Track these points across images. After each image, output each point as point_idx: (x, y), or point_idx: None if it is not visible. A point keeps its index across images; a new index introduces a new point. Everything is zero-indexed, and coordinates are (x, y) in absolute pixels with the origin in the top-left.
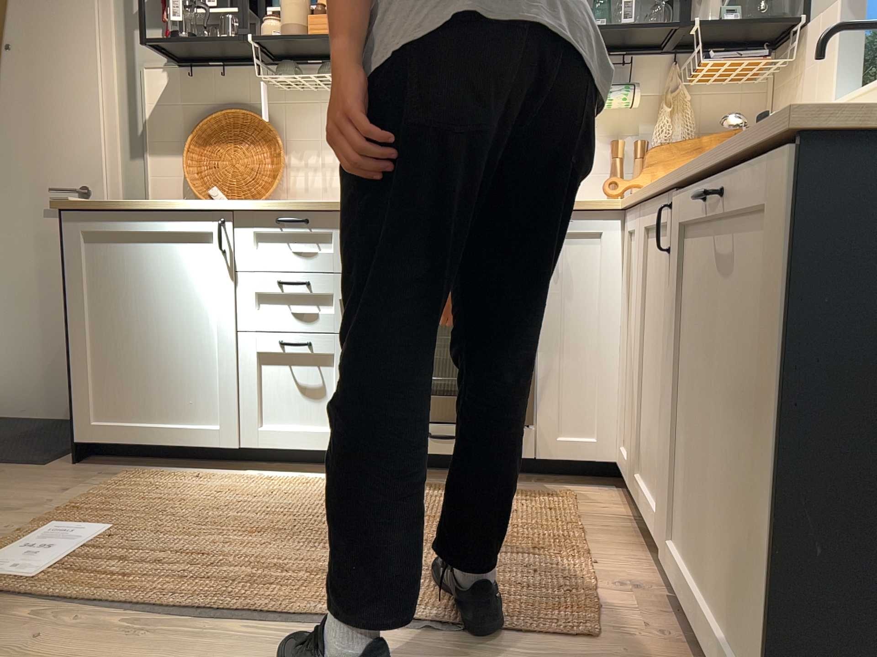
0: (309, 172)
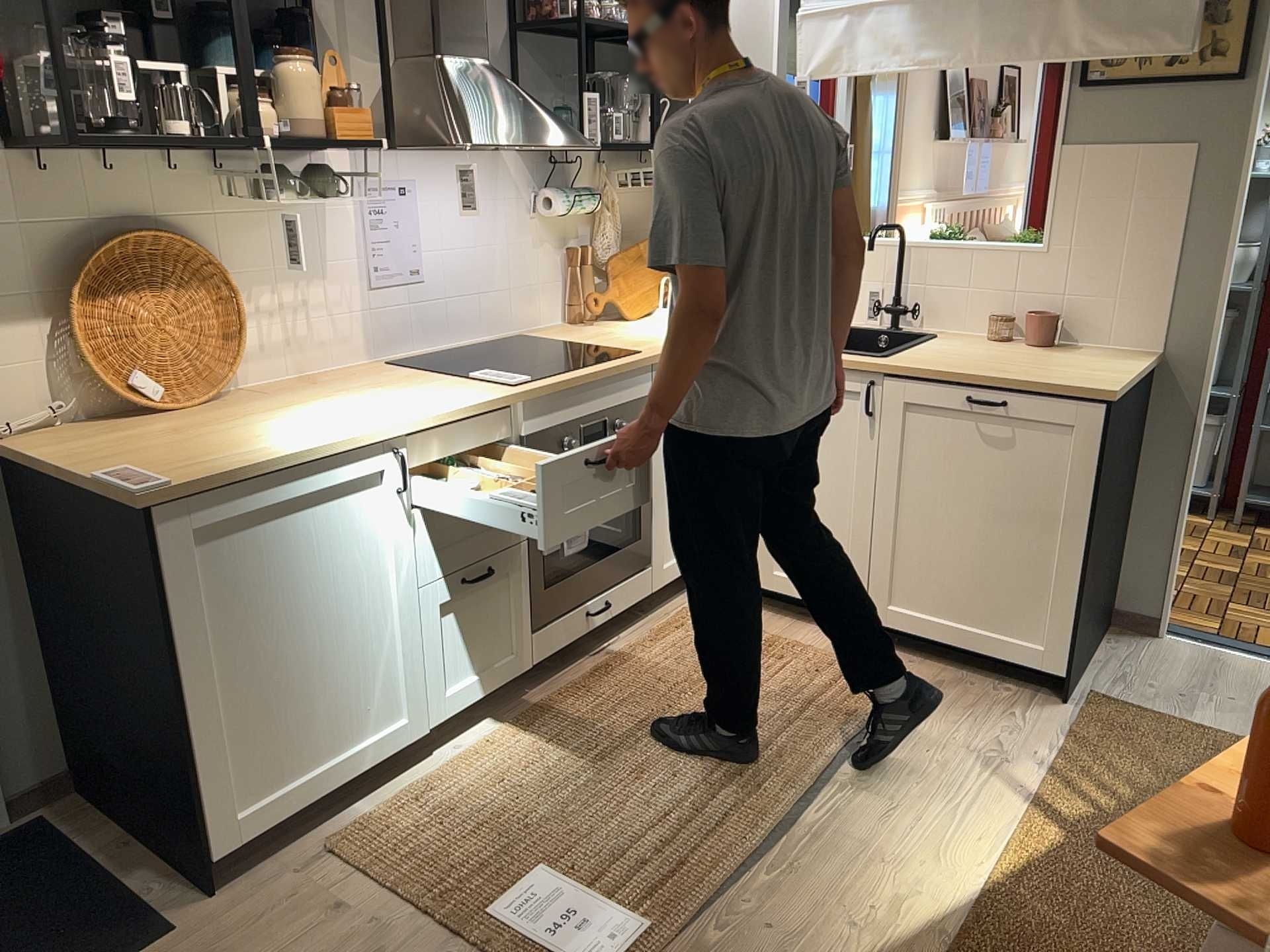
0: (266, 321)
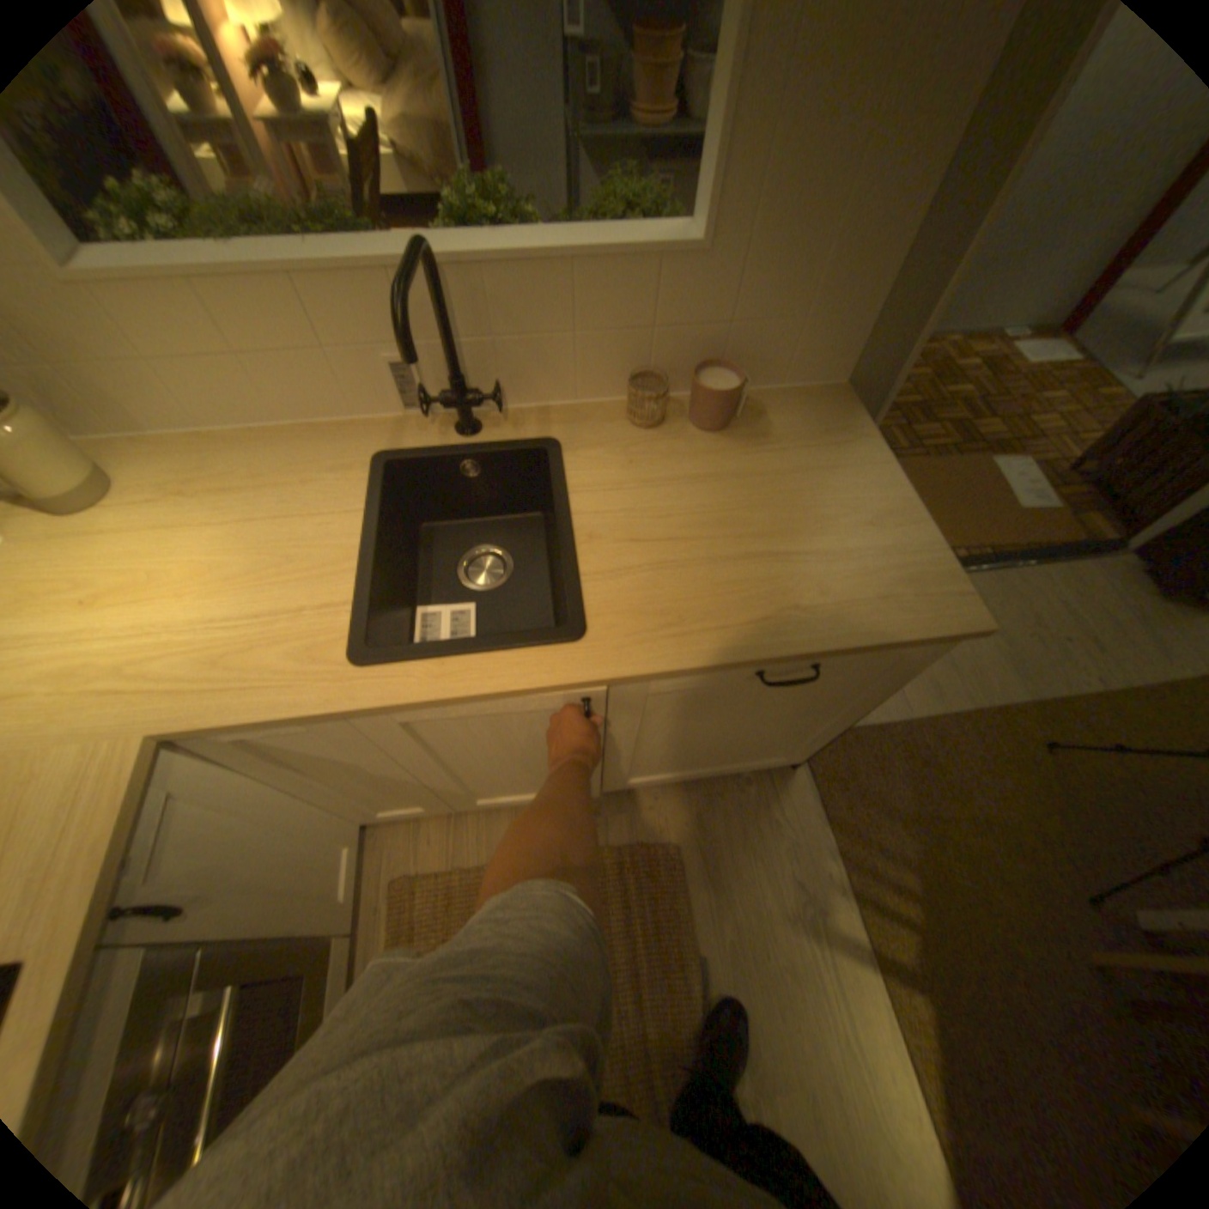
0: None
